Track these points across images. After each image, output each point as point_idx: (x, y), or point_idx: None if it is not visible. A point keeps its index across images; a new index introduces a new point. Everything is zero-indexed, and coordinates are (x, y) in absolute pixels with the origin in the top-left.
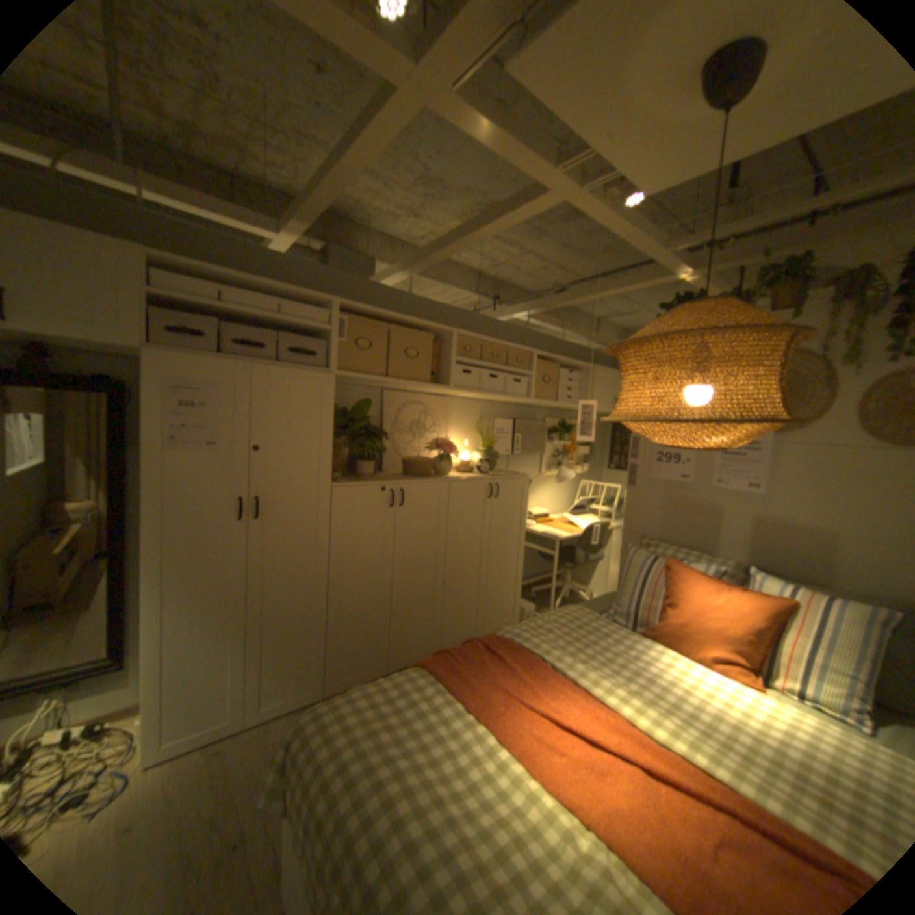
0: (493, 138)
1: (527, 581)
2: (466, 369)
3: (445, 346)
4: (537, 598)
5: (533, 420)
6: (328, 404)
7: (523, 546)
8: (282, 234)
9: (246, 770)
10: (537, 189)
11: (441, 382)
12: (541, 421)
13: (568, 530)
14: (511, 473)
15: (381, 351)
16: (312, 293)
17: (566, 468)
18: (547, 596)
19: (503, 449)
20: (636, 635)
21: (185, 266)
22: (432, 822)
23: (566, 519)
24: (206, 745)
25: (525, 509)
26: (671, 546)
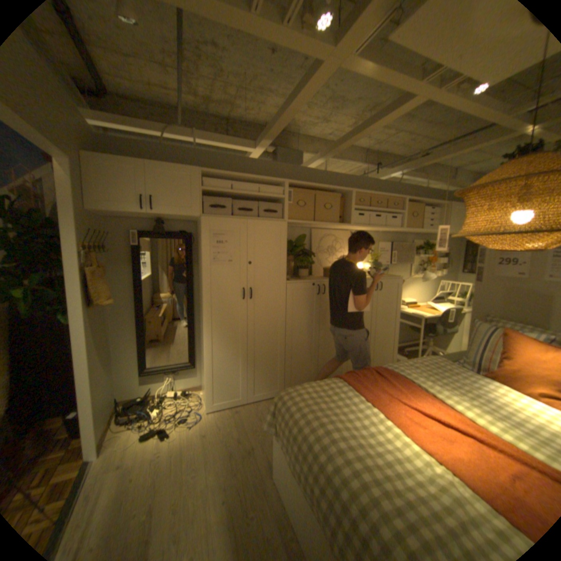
0: (380, 75)
1: (402, 344)
2: (361, 213)
3: (348, 200)
4: (408, 355)
5: (406, 242)
6: (283, 239)
7: (399, 321)
8: (258, 149)
9: (251, 421)
10: (409, 96)
11: (345, 222)
12: (411, 242)
13: (431, 312)
14: (390, 276)
15: (311, 207)
16: (275, 179)
17: (430, 272)
18: (416, 354)
19: (385, 261)
20: (480, 376)
21: (217, 174)
22: (352, 444)
23: (430, 306)
24: (231, 408)
25: (400, 298)
26: (511, 322)
